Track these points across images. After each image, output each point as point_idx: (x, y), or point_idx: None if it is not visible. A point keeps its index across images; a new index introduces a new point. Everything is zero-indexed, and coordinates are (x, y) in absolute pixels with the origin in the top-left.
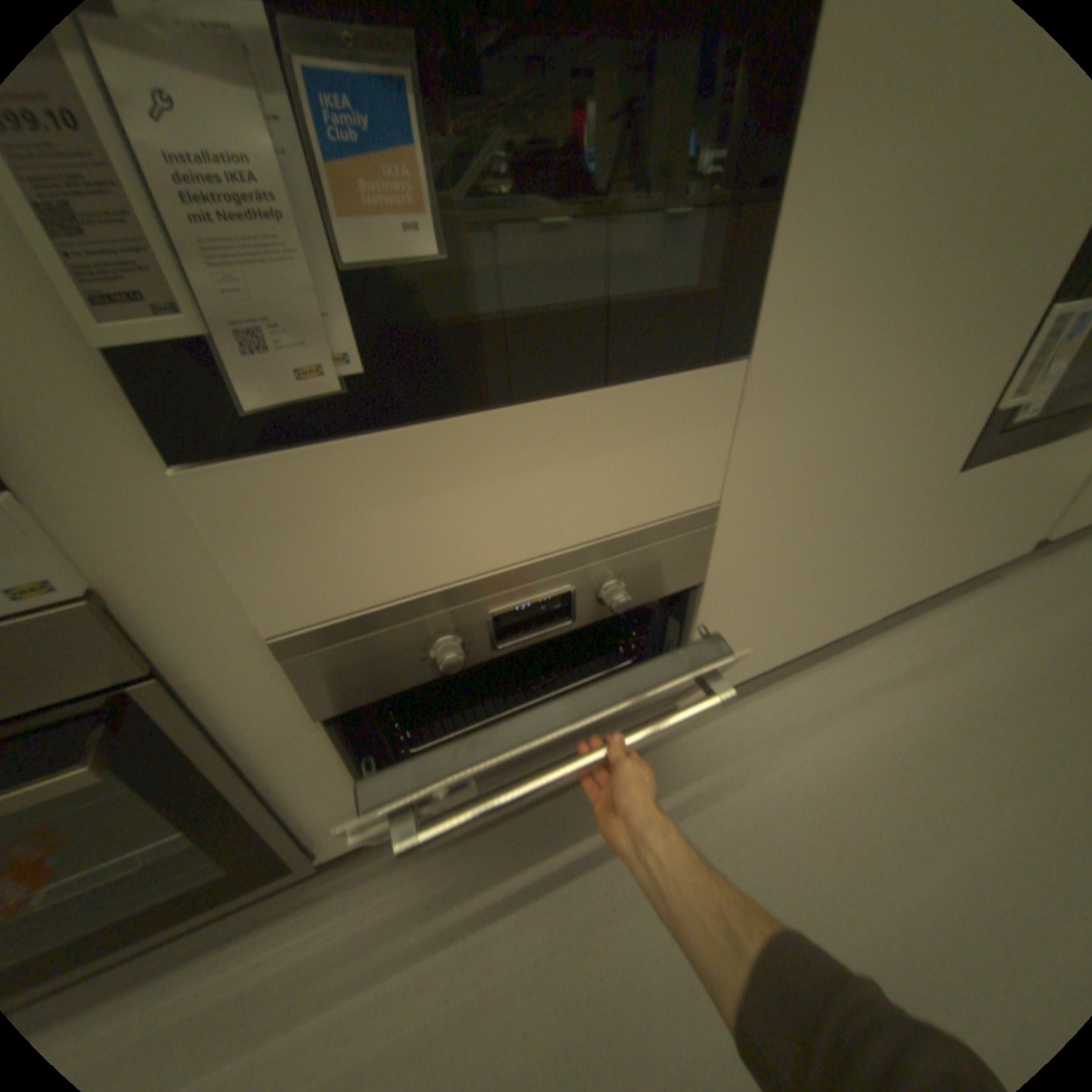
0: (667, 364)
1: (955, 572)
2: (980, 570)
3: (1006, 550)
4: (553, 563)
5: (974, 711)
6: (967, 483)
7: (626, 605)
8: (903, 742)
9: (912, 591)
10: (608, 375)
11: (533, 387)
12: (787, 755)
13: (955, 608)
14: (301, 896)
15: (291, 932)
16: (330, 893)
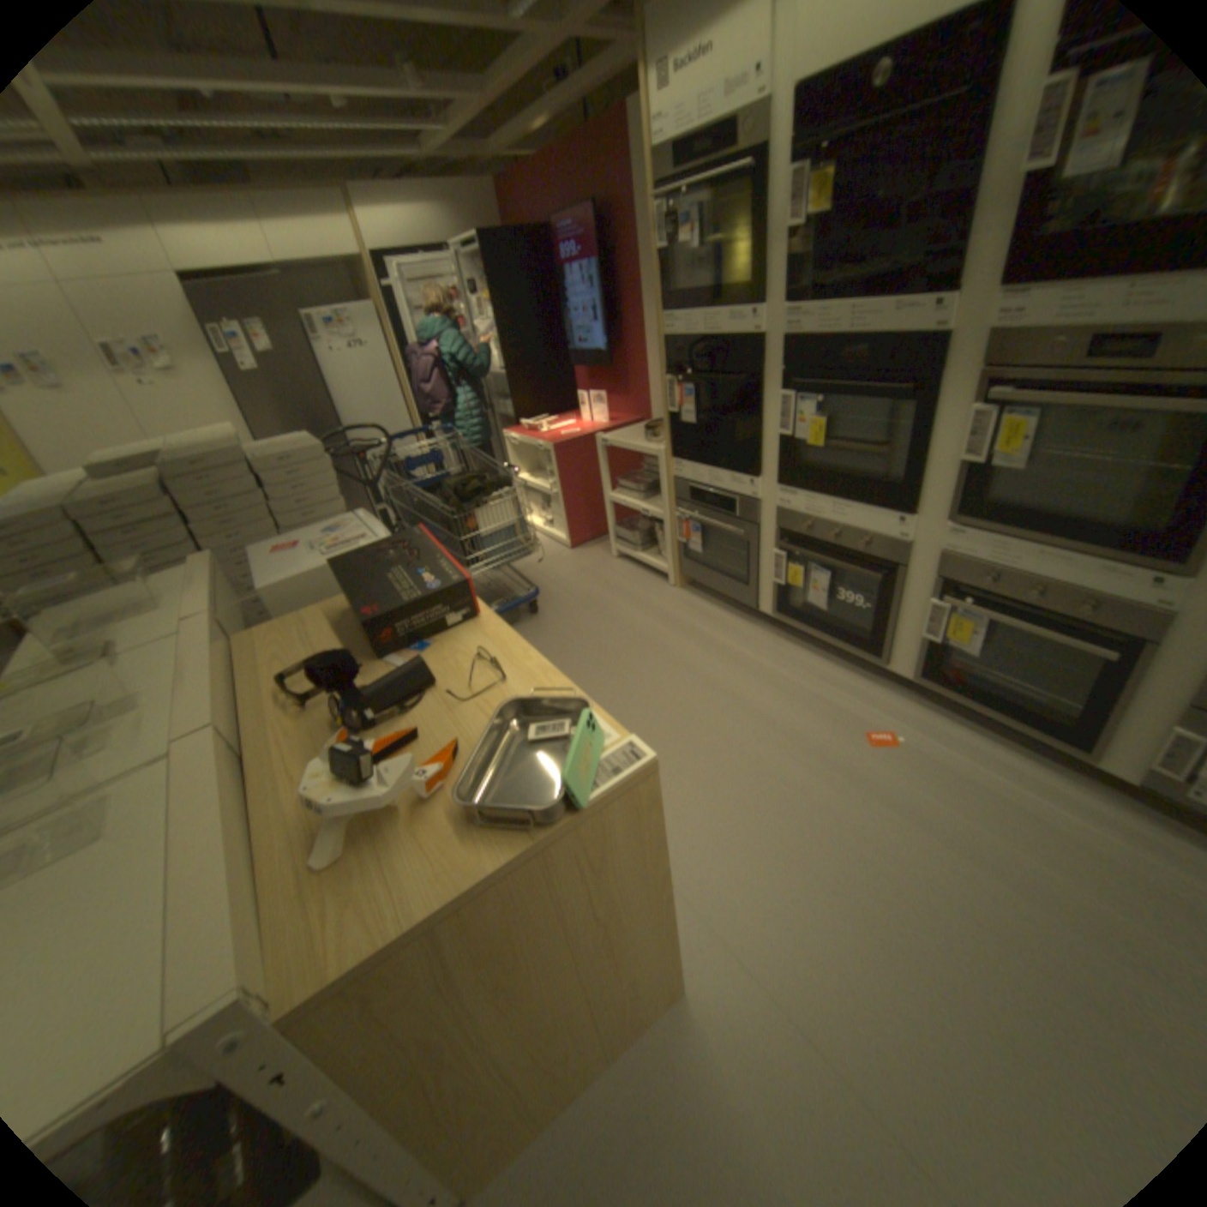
0: None
1: None
2: None
3: None
4: None
5: None
6: None
7: None
8: None
9: None
10: None
11: None
12: None
13: None
14: (1069, 775)
15: (1058, 779)
16: (1085, 786)
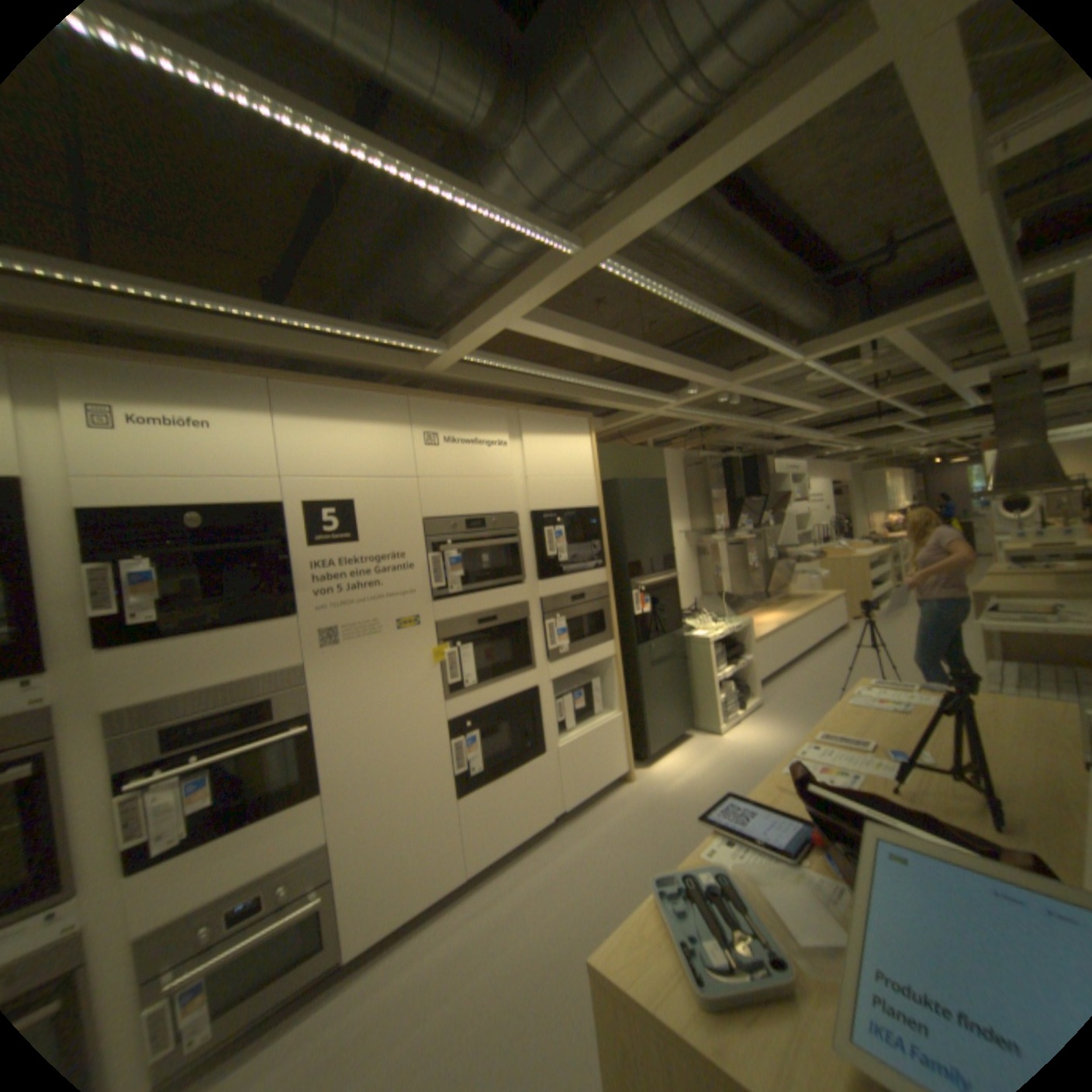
0: (287, 808)
1: (501, 845)
2: (521, 841)
3: (530, 826)
4: (250, 886)
5: (501, 921)
6: (465, 805)
7: (283, 898)
8: (461, 949)
9: (476, 862)
10: (266, 817)
11: (239, 827)
12: (402, 977)
13: (519, 866)
14: None
15: None
16: None
